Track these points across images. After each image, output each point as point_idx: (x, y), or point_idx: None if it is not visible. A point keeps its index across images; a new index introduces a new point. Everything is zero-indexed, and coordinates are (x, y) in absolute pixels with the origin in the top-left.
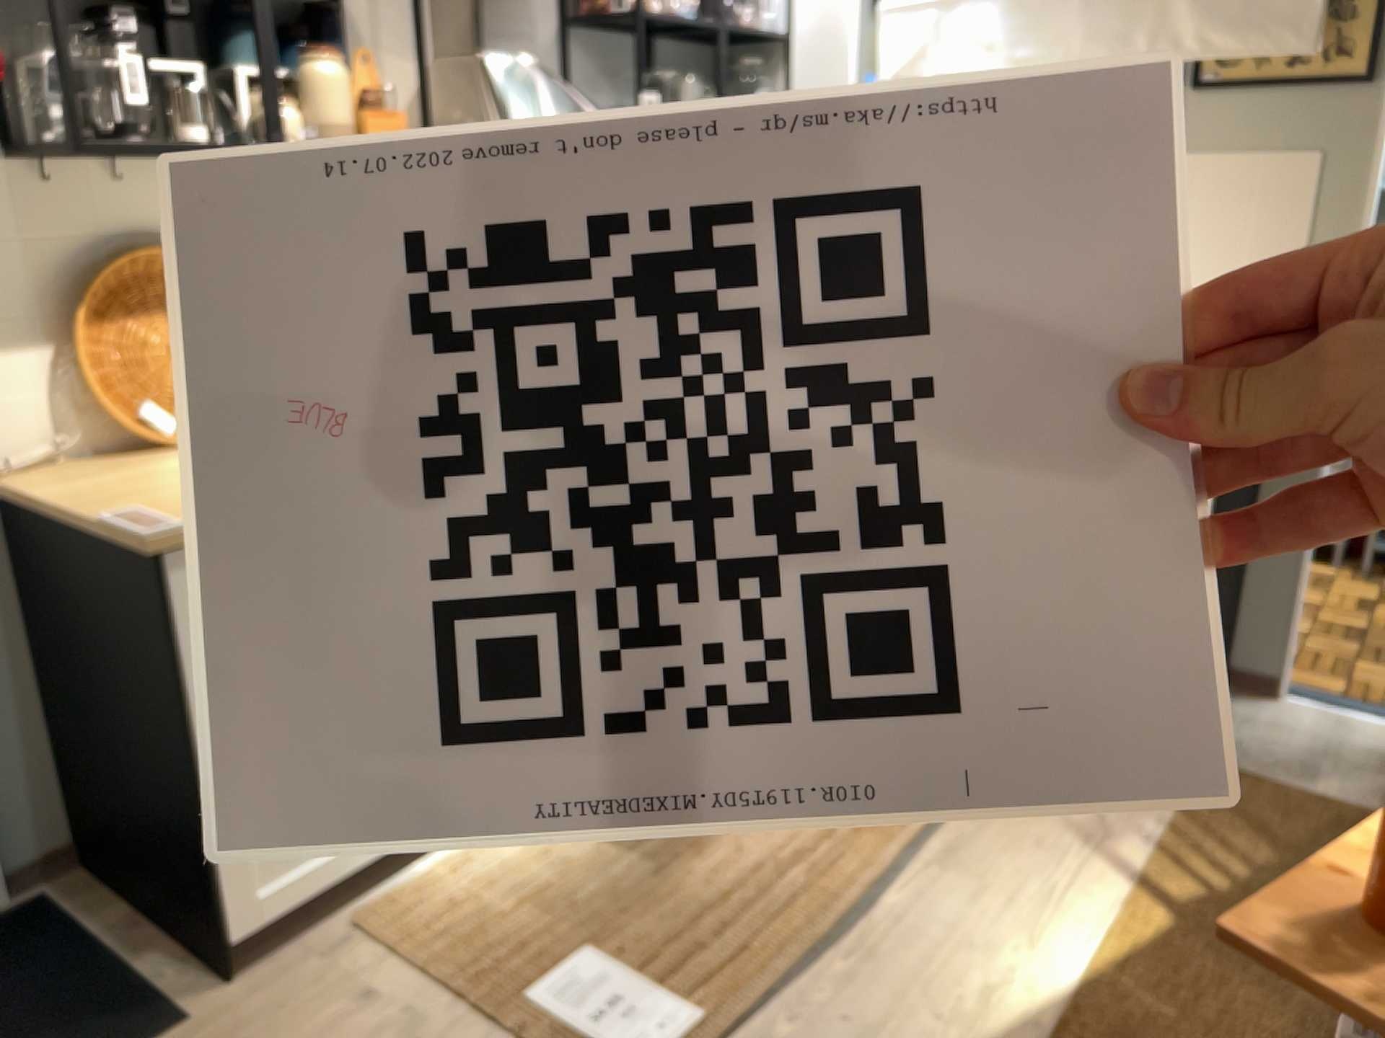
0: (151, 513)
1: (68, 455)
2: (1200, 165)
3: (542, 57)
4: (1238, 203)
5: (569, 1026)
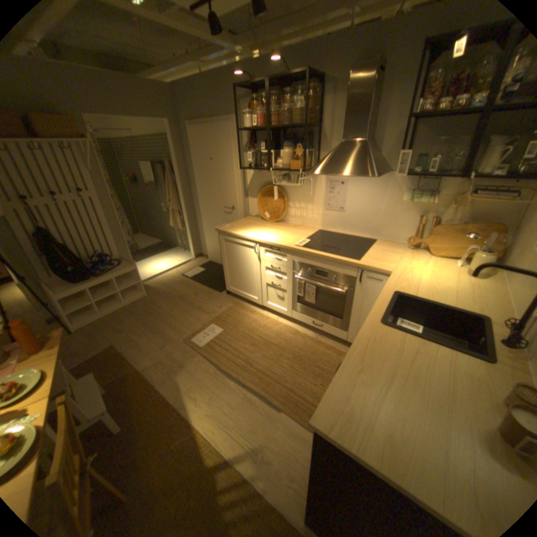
0: (226, 226)
1: (259, 216)
2: None
3: (400, 133)
4: None
5: (206, 329)
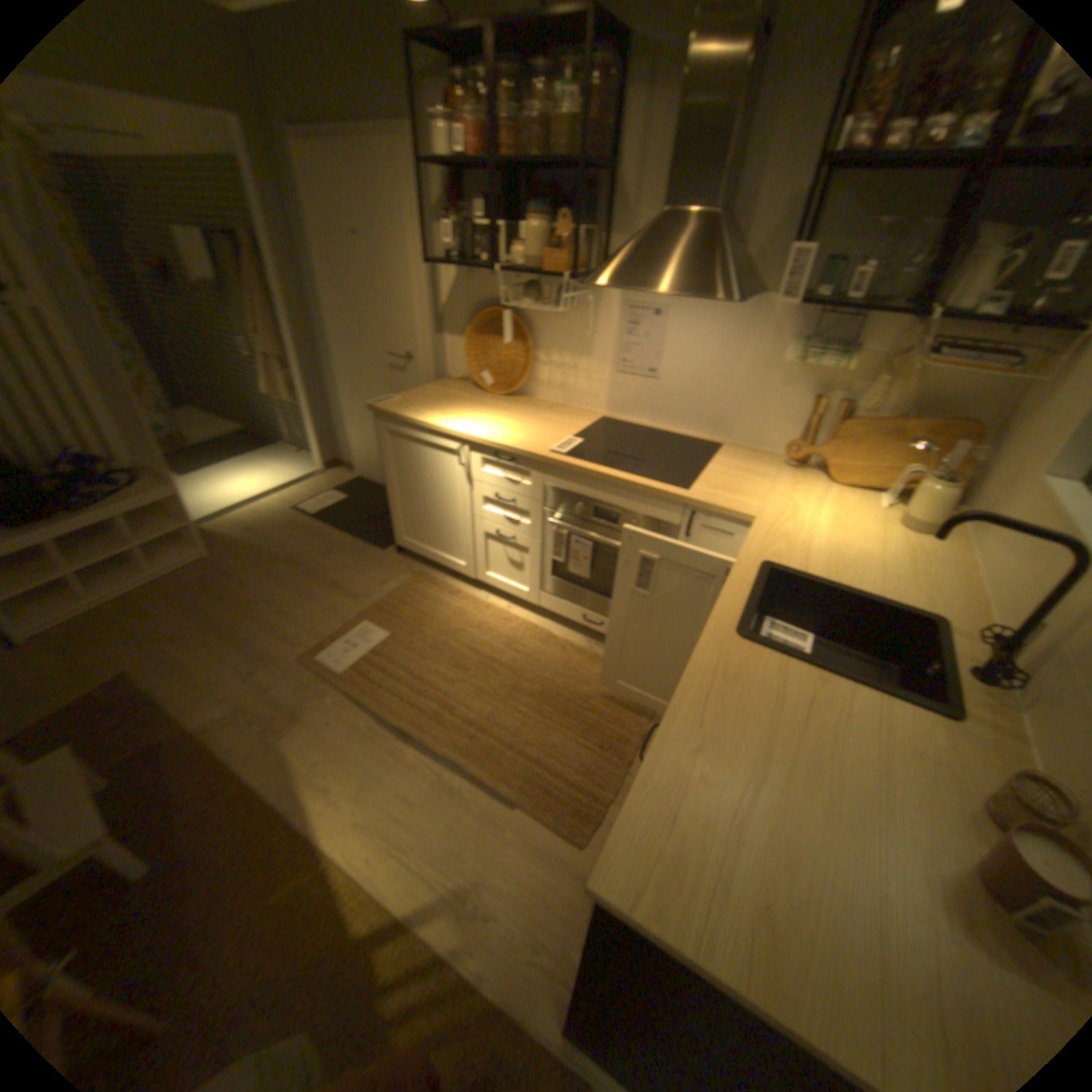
0: (391, 401)
1: (468, 380)
2: None
3: (791, 204)
4: None
5: (349, 633)
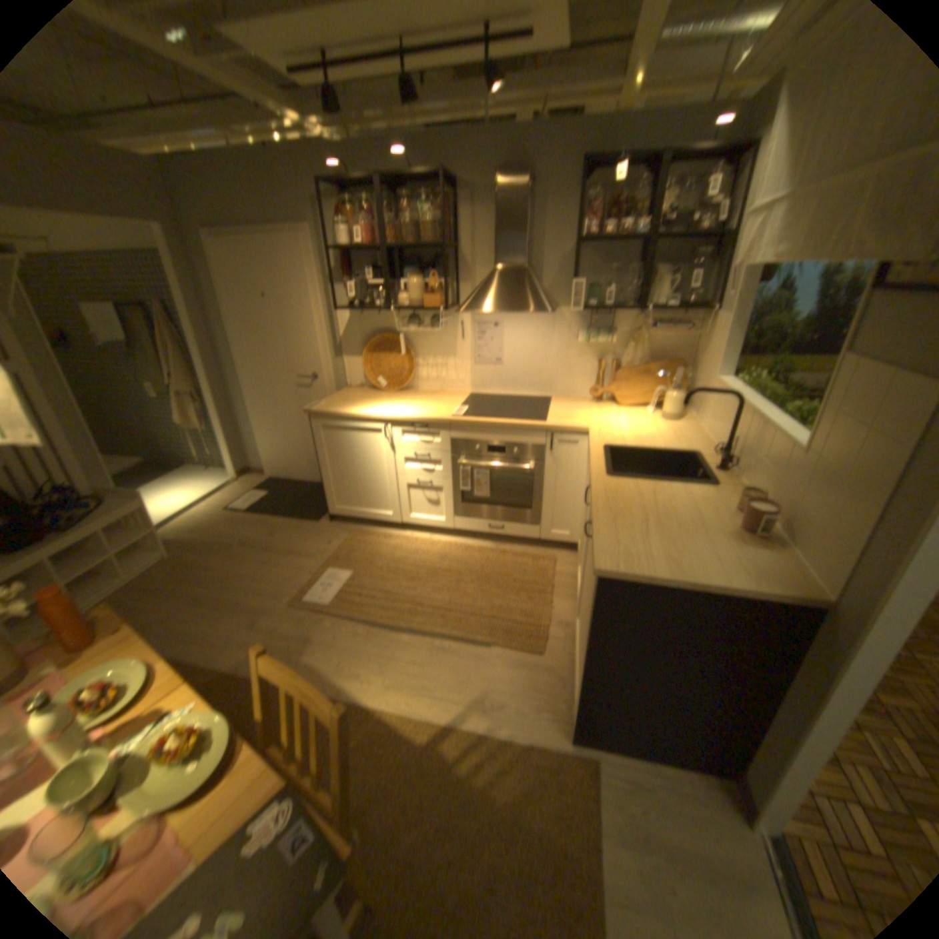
0: (321, 403)
1: (366, 384)
2: (857, 373)
3: (562, 259)
4: (865, 421)
5: (321, 576)
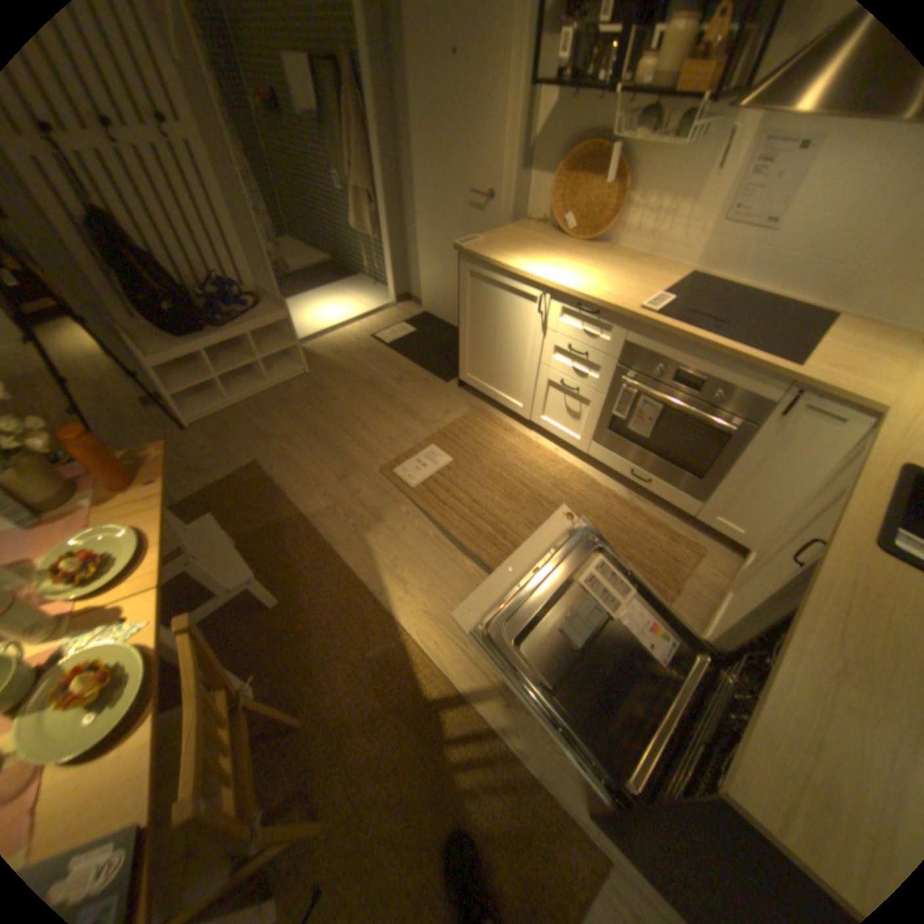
0: (479, 241)
1: (550, 222)
2: None
3: None
4: None
5: (422, 452)
